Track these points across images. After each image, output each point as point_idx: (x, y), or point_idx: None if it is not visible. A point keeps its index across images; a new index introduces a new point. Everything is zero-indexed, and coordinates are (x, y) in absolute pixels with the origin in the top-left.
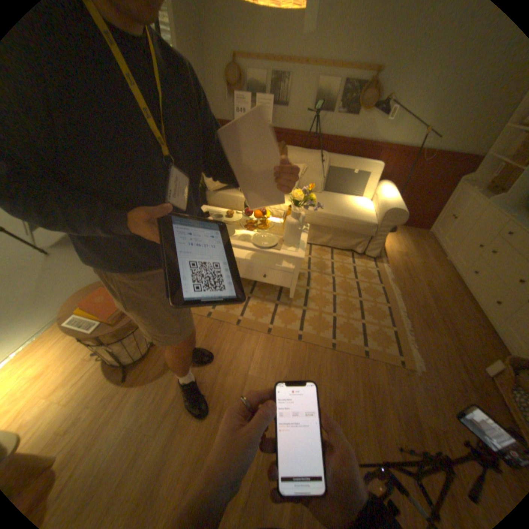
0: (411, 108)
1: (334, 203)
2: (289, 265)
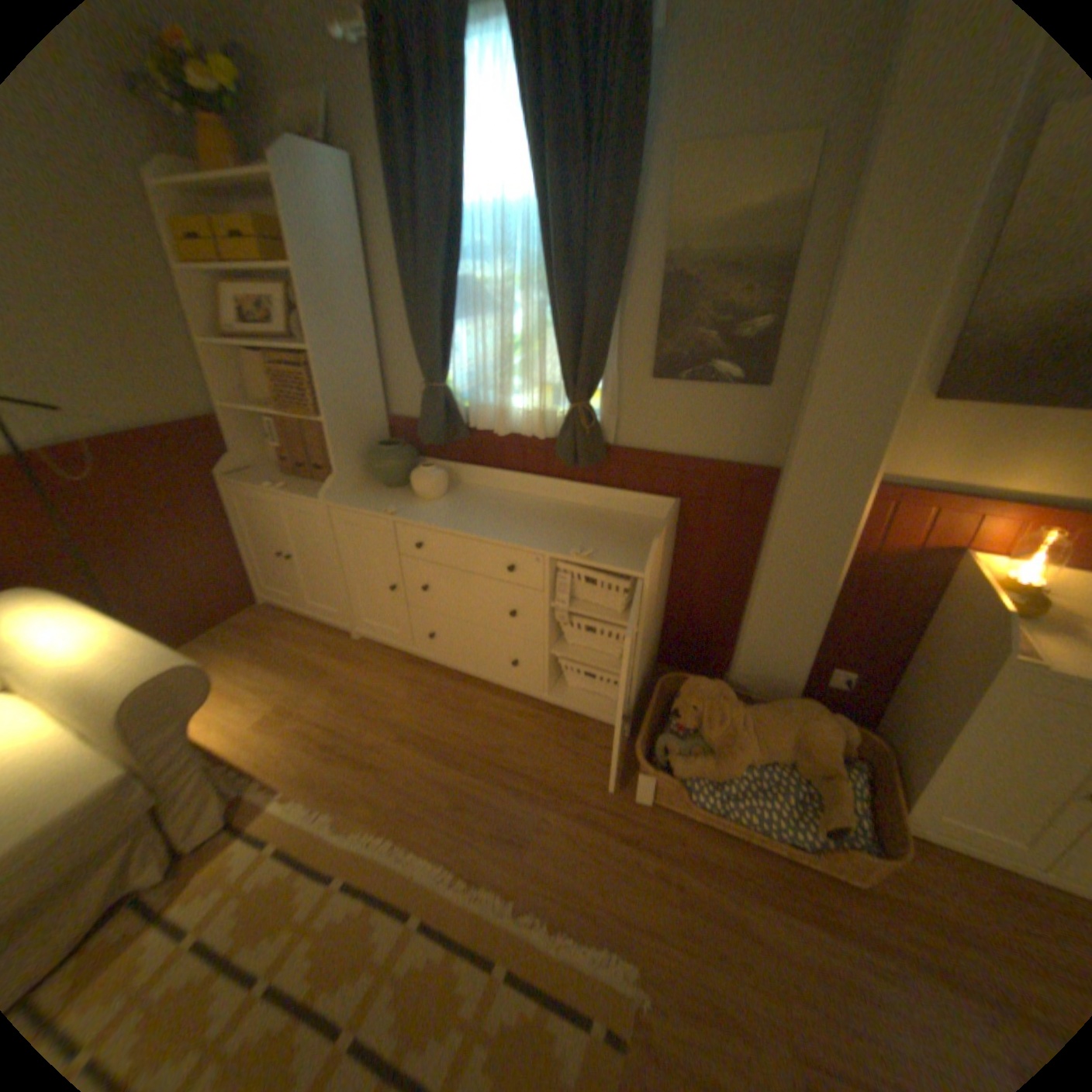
0: None
1: None
2: None
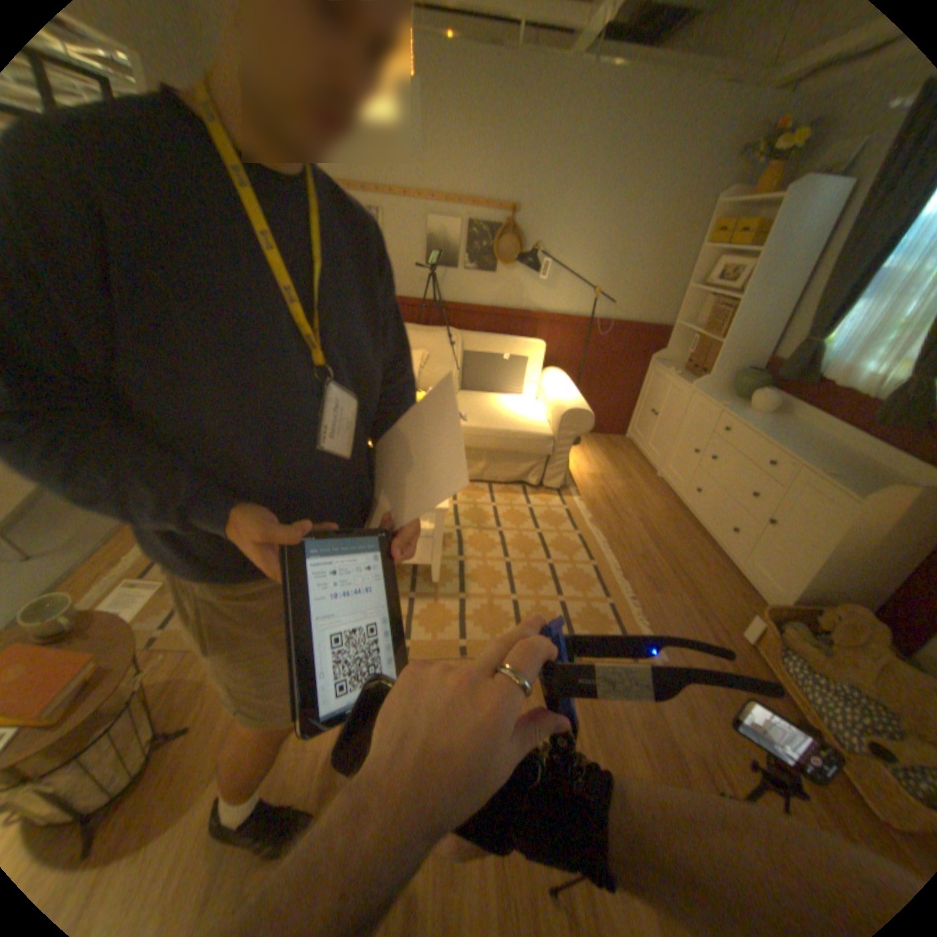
0: (568, 263)
1: (481, 409)
2: (425, 524)
